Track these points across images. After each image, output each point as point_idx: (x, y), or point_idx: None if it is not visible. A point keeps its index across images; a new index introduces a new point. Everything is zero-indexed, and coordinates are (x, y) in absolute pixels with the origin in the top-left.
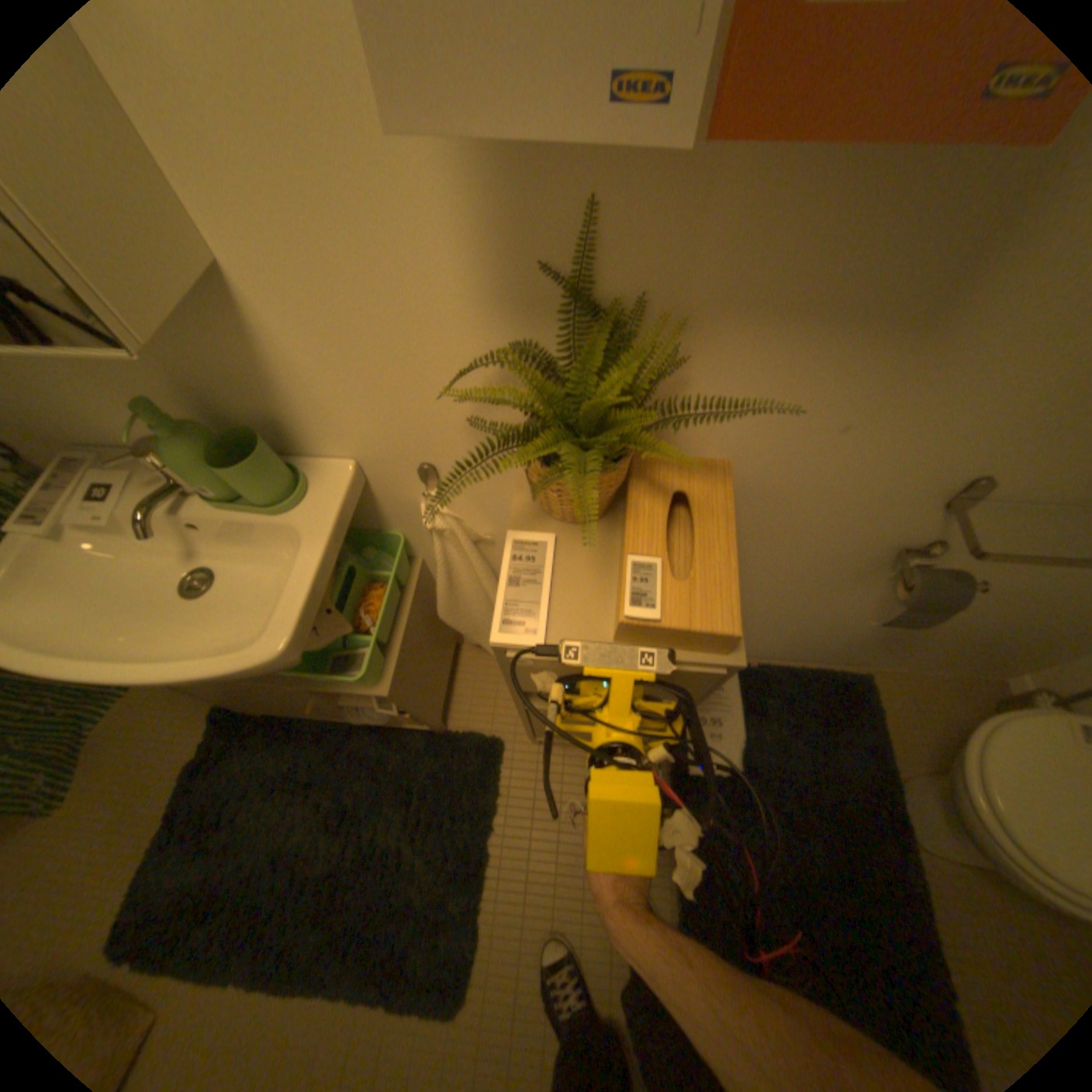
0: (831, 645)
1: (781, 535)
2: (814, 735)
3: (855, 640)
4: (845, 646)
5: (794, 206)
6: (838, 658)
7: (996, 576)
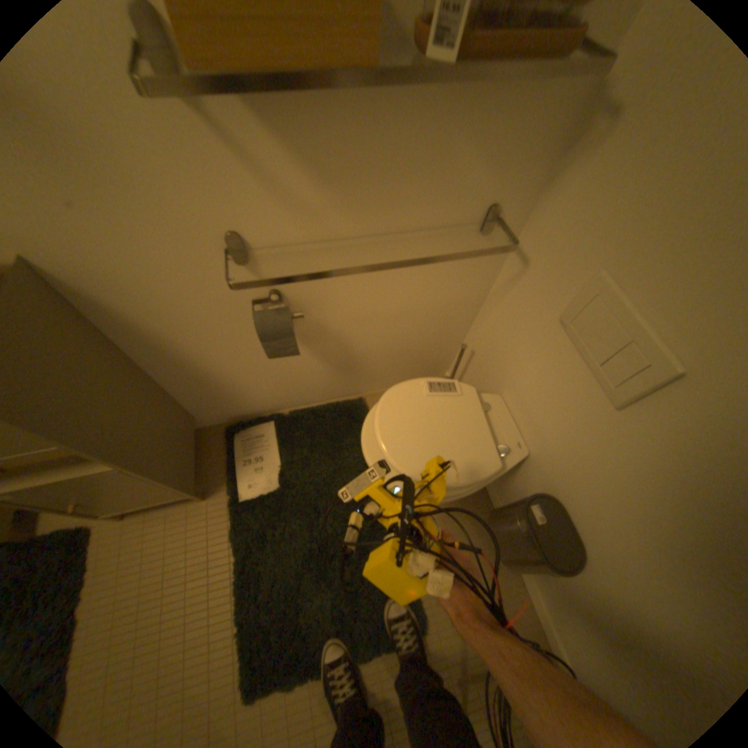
0: (316, 384)
1: (159, 308)
2: (324, 446)
3: (325, 377)
4: (326, 382)
5: None
6: (333, 392)
7: (338, 308)
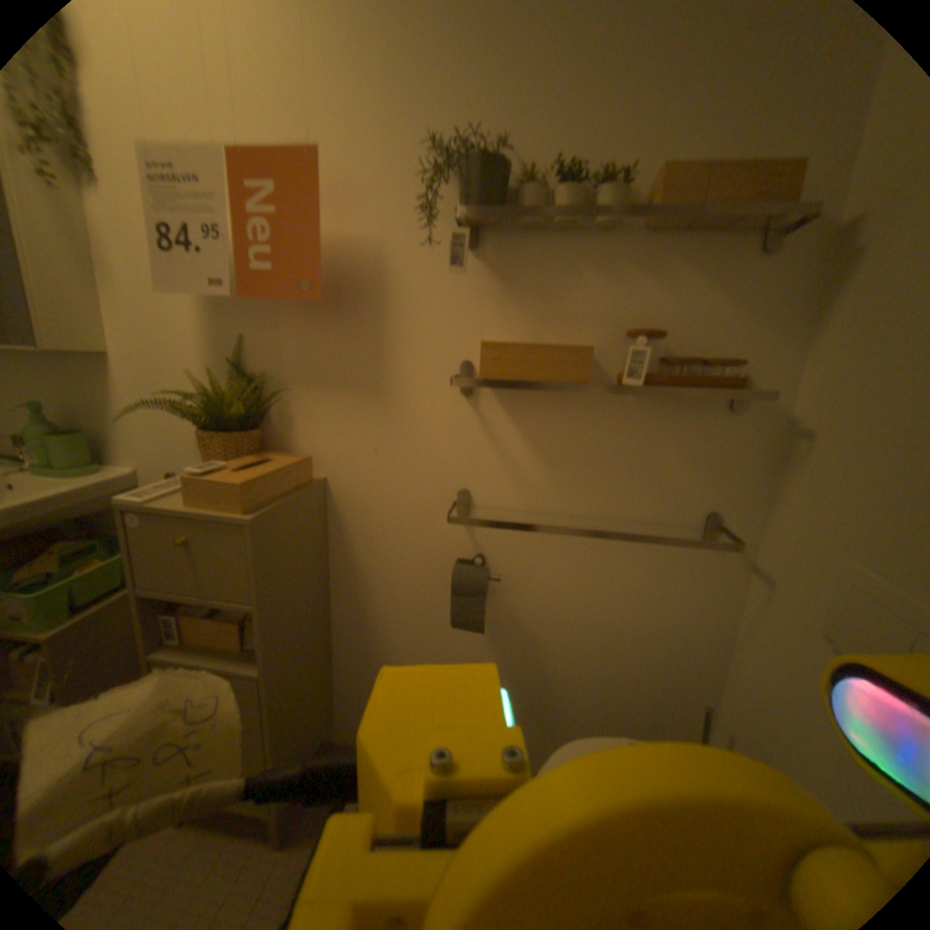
0: None
1: (383, 548)
2: None
3: None
4: None
5: (309, 344)
6: None
7: (541, 600)
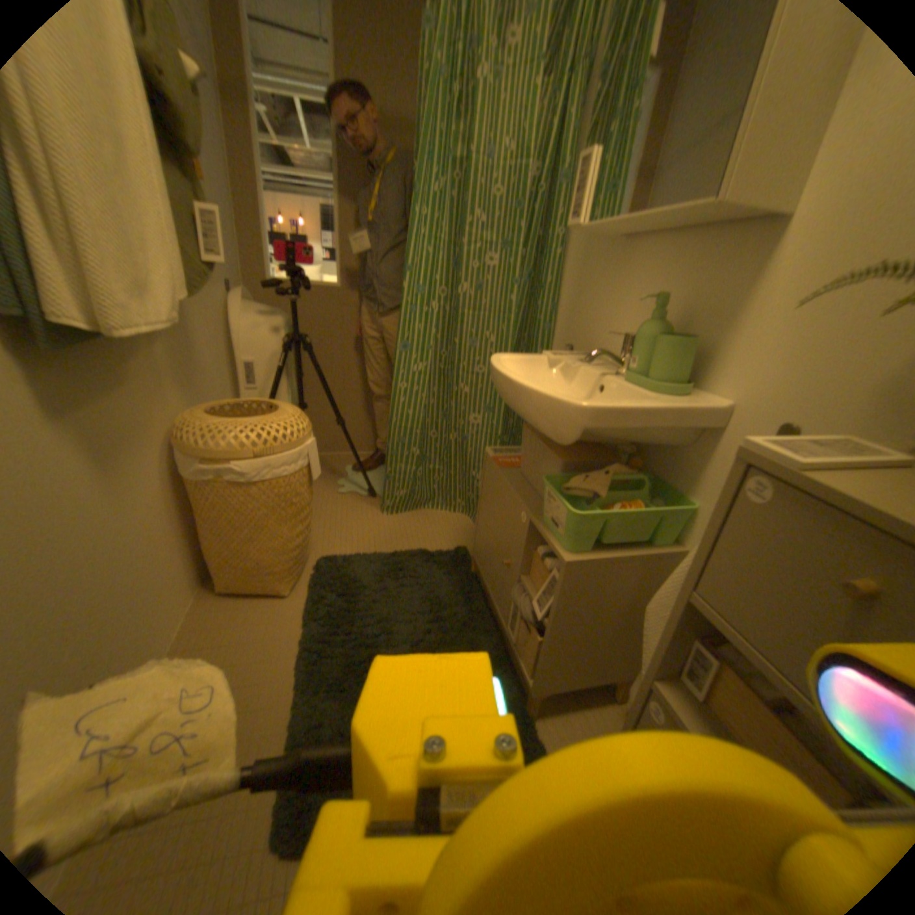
0: None
1: None
2: None
3: None
4: None
5: None
6: None
7: None
